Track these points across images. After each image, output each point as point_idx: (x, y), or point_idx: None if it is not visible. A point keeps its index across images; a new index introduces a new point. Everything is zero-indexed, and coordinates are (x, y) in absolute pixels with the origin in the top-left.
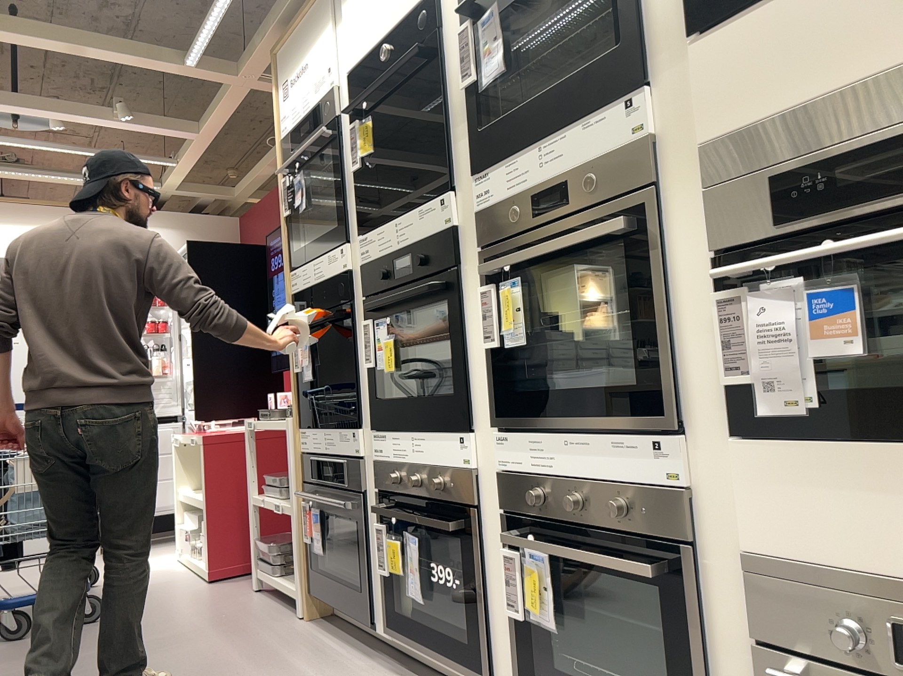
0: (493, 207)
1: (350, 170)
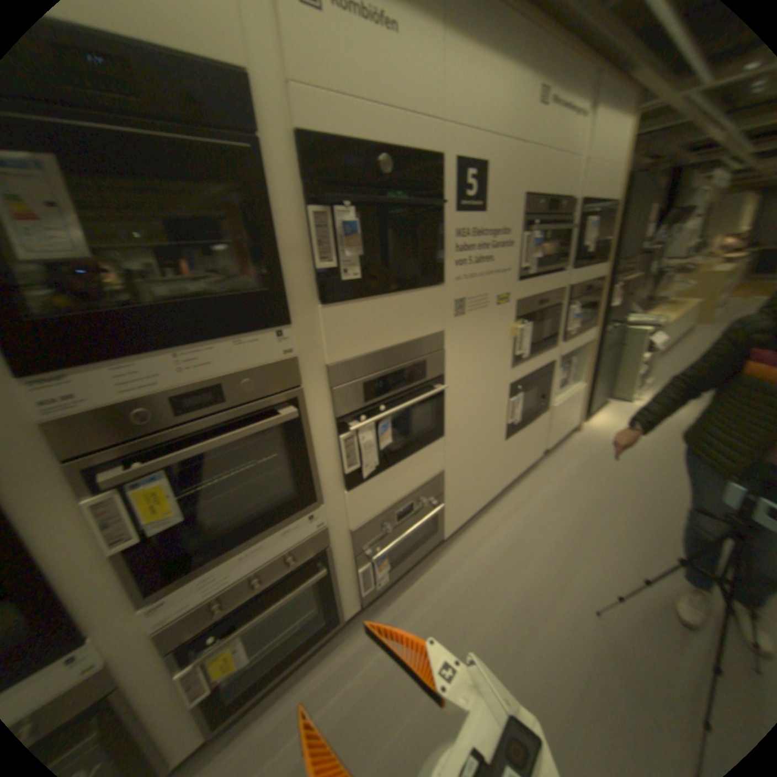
0: (81, 414)
1: None
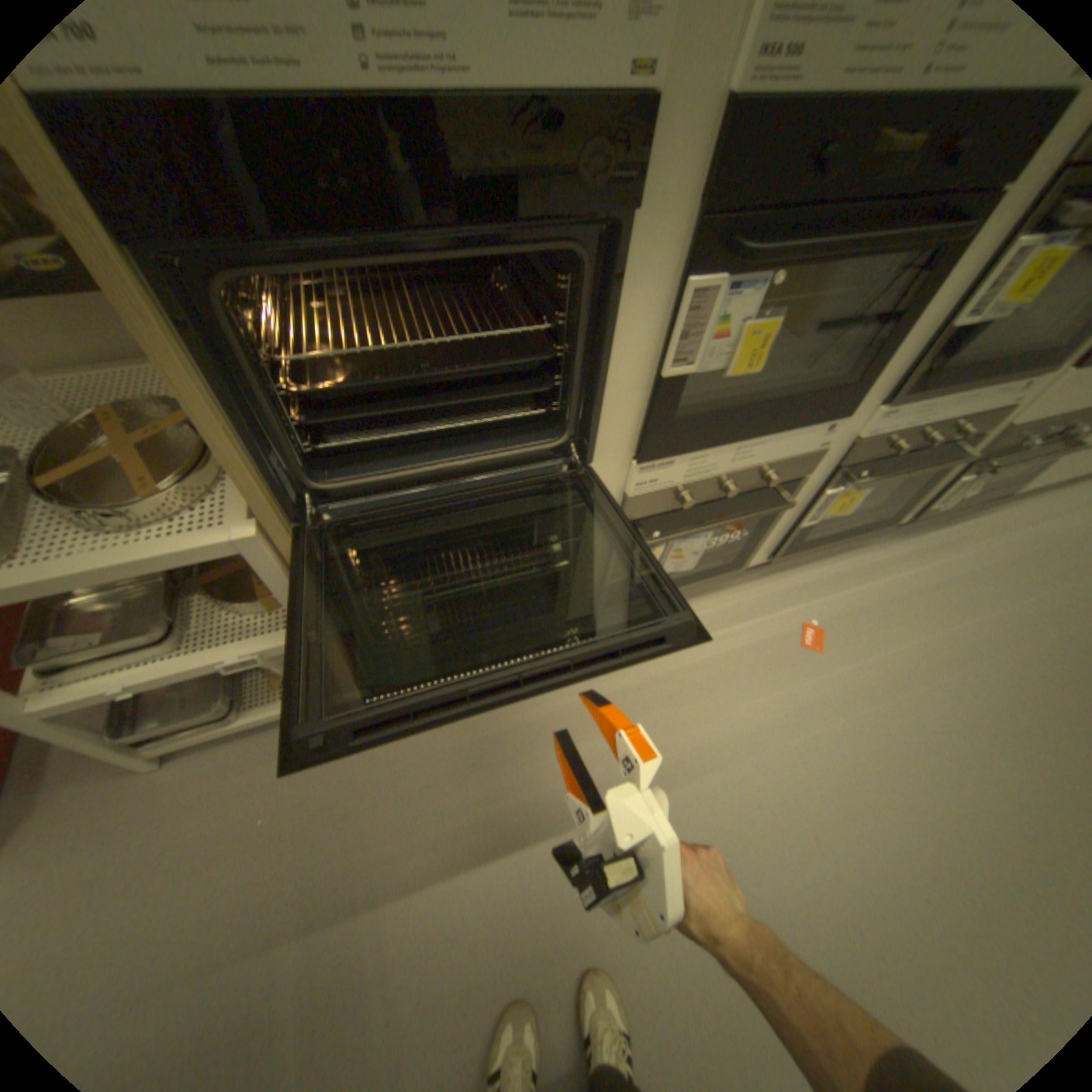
0: None
1: None
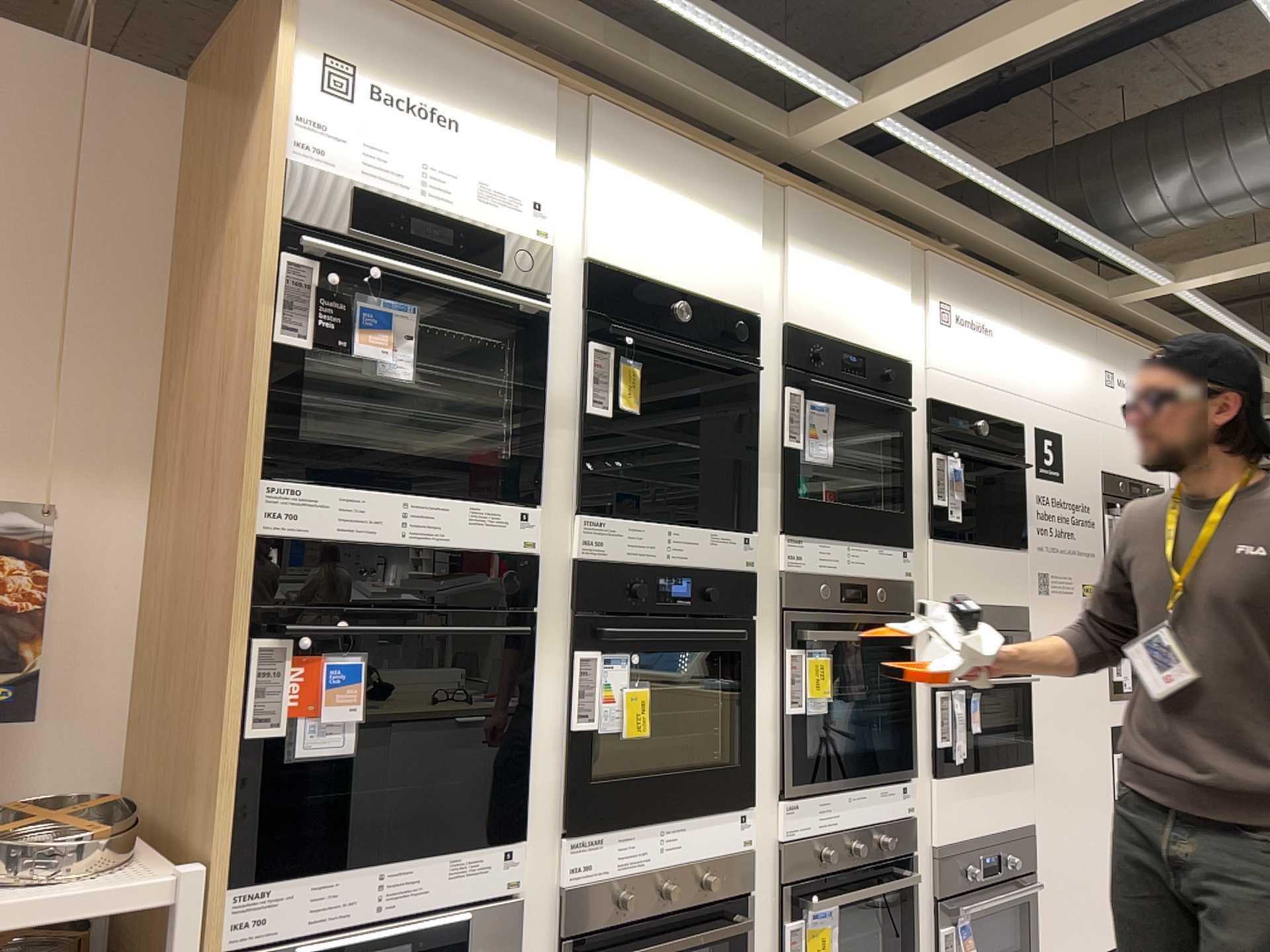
0: (795, 572)
1: (565, 401)
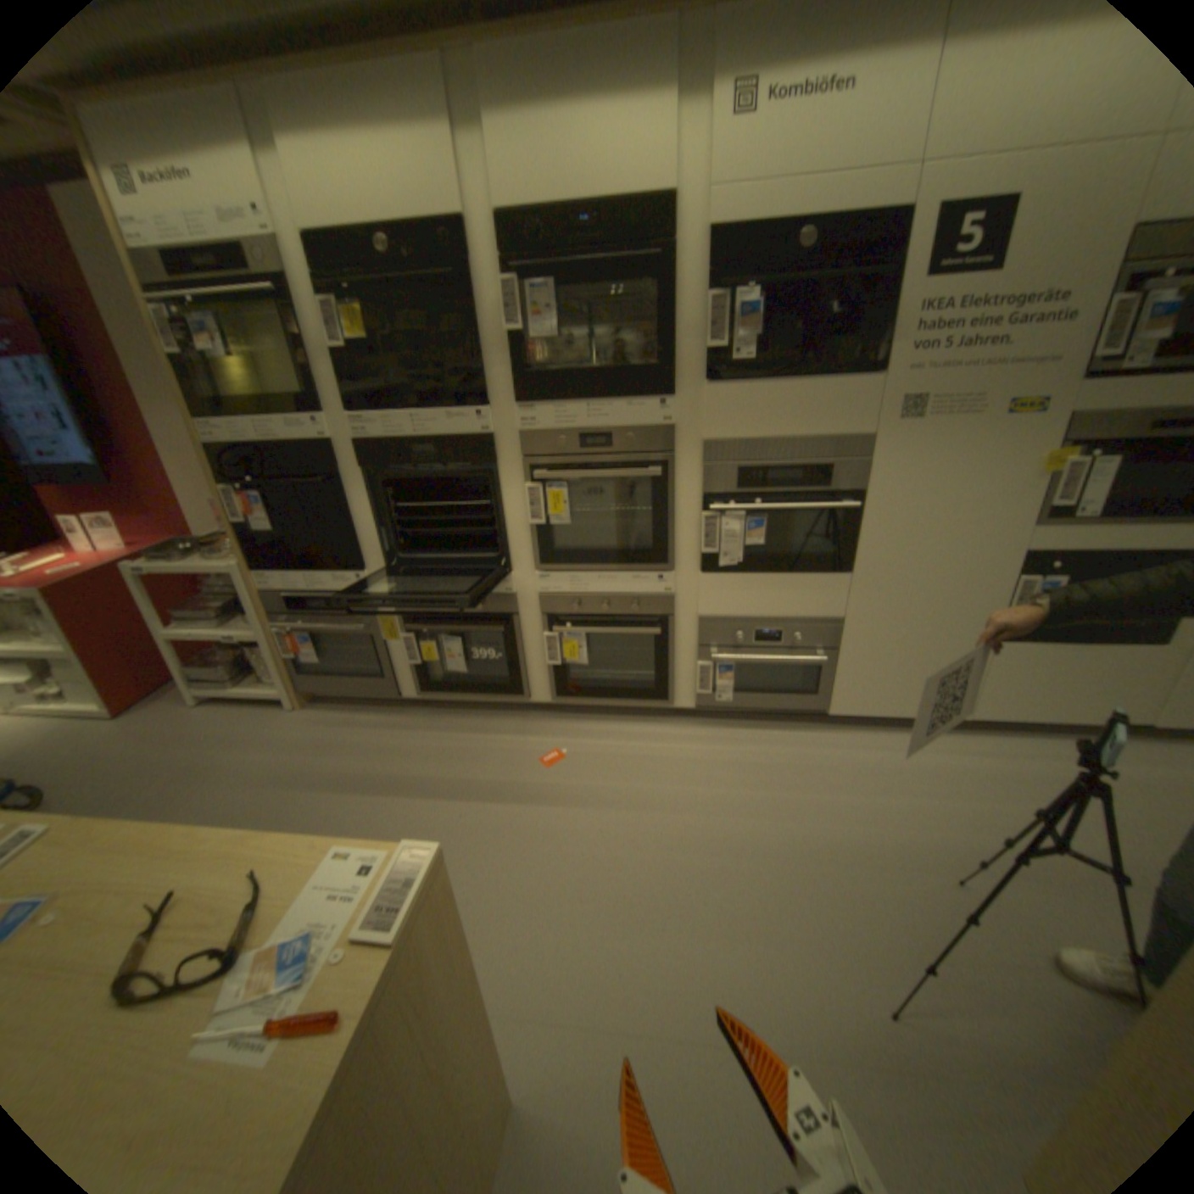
0: (537, 434)
1: (316, 343)
